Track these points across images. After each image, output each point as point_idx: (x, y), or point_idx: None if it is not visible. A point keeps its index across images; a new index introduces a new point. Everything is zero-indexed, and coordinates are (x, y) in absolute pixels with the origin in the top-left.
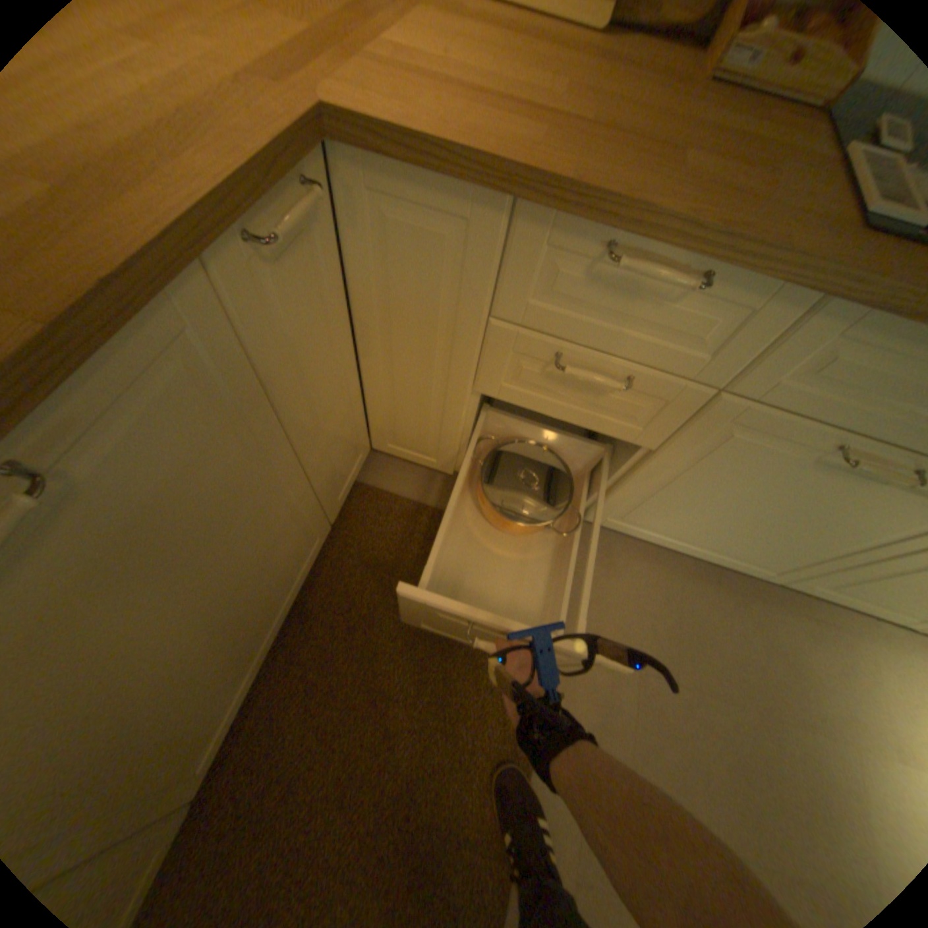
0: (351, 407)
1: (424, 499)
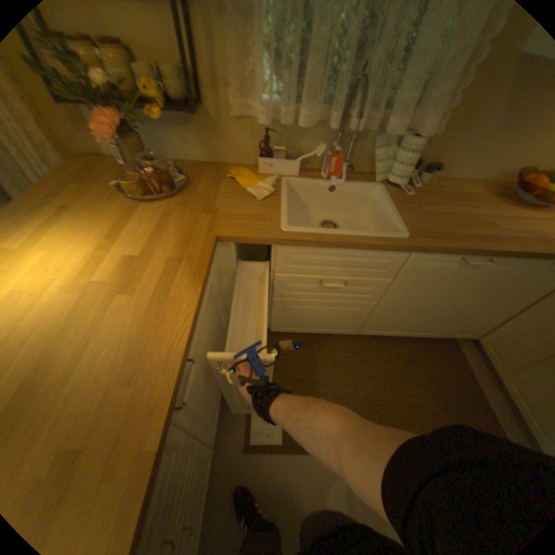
0: (500, 319)
1: (475, 373)
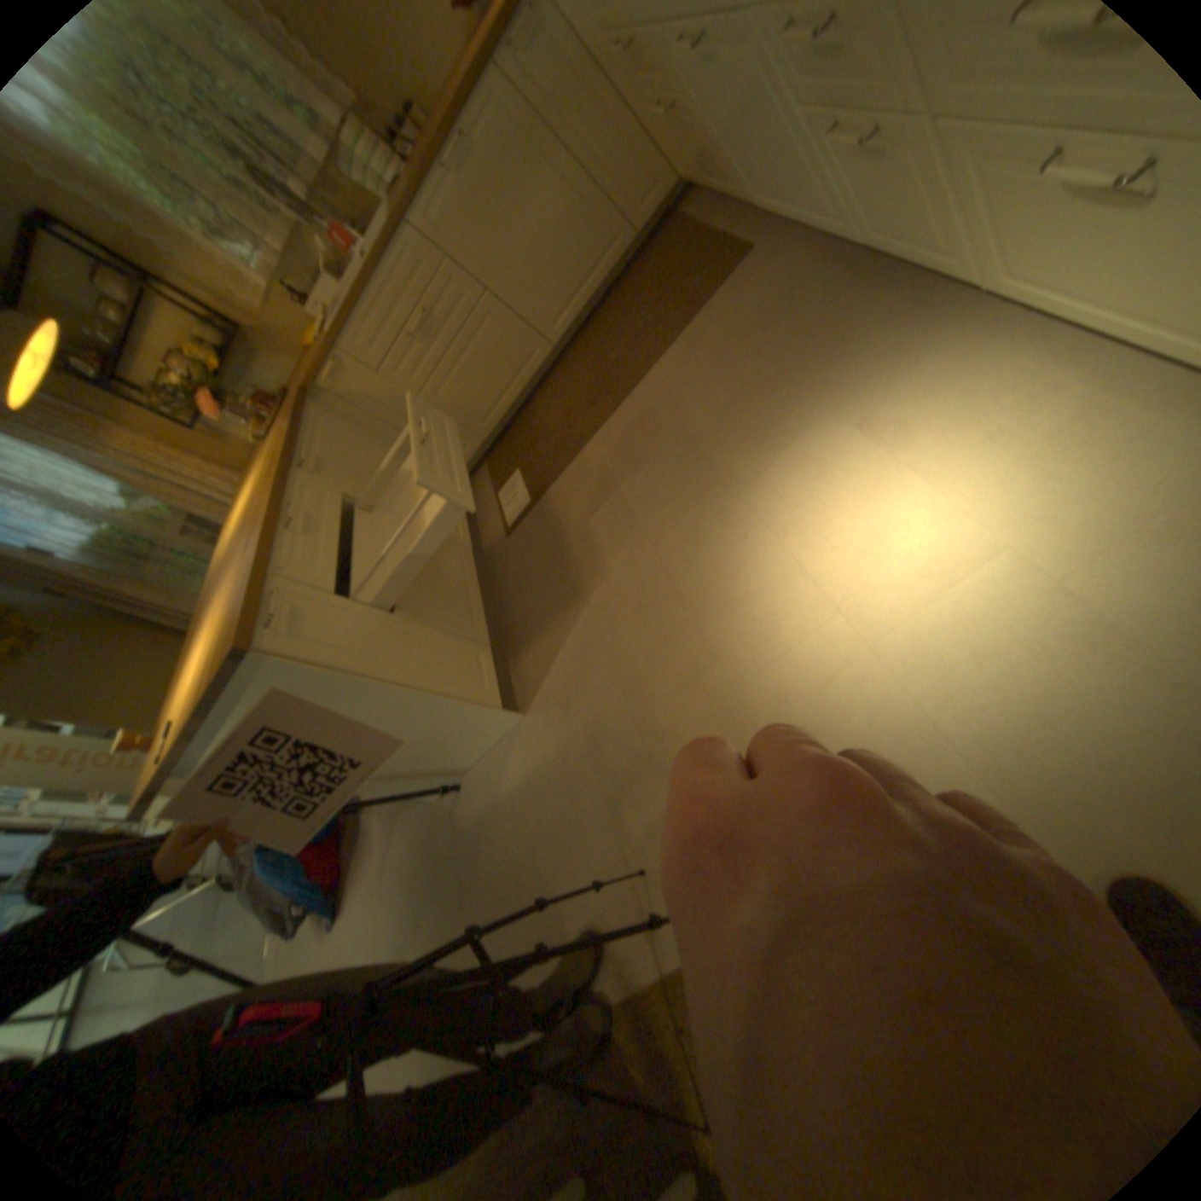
0: (628, 130)
1: (702, 215)
